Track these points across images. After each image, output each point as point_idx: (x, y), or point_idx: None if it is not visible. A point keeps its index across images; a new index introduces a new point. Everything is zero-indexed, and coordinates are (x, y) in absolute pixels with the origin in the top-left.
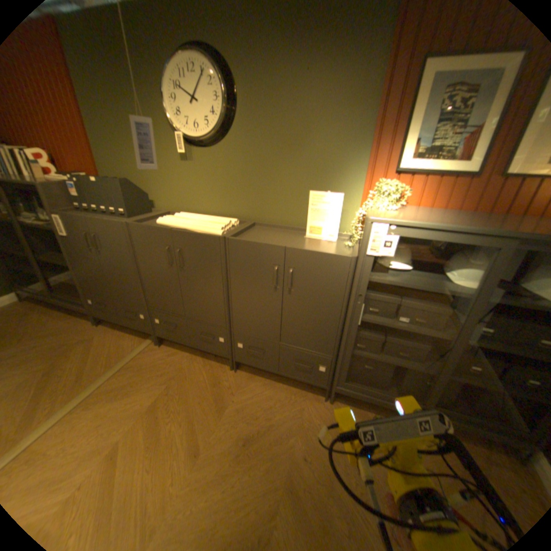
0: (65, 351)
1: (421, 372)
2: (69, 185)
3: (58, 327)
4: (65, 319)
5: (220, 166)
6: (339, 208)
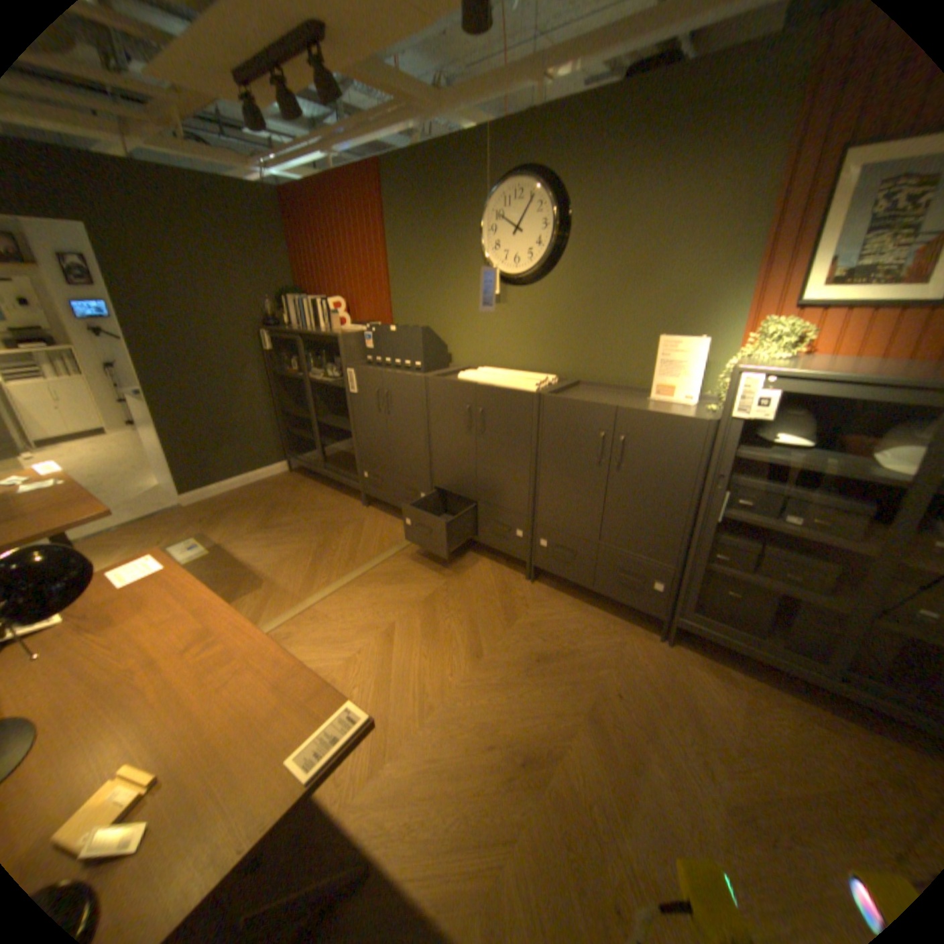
0: (336, 528)
1: (825, 612)
2: (366, 336)
3: (328, 503)
4: (335, 495)
5: (541, 307)
6: (703, 359)
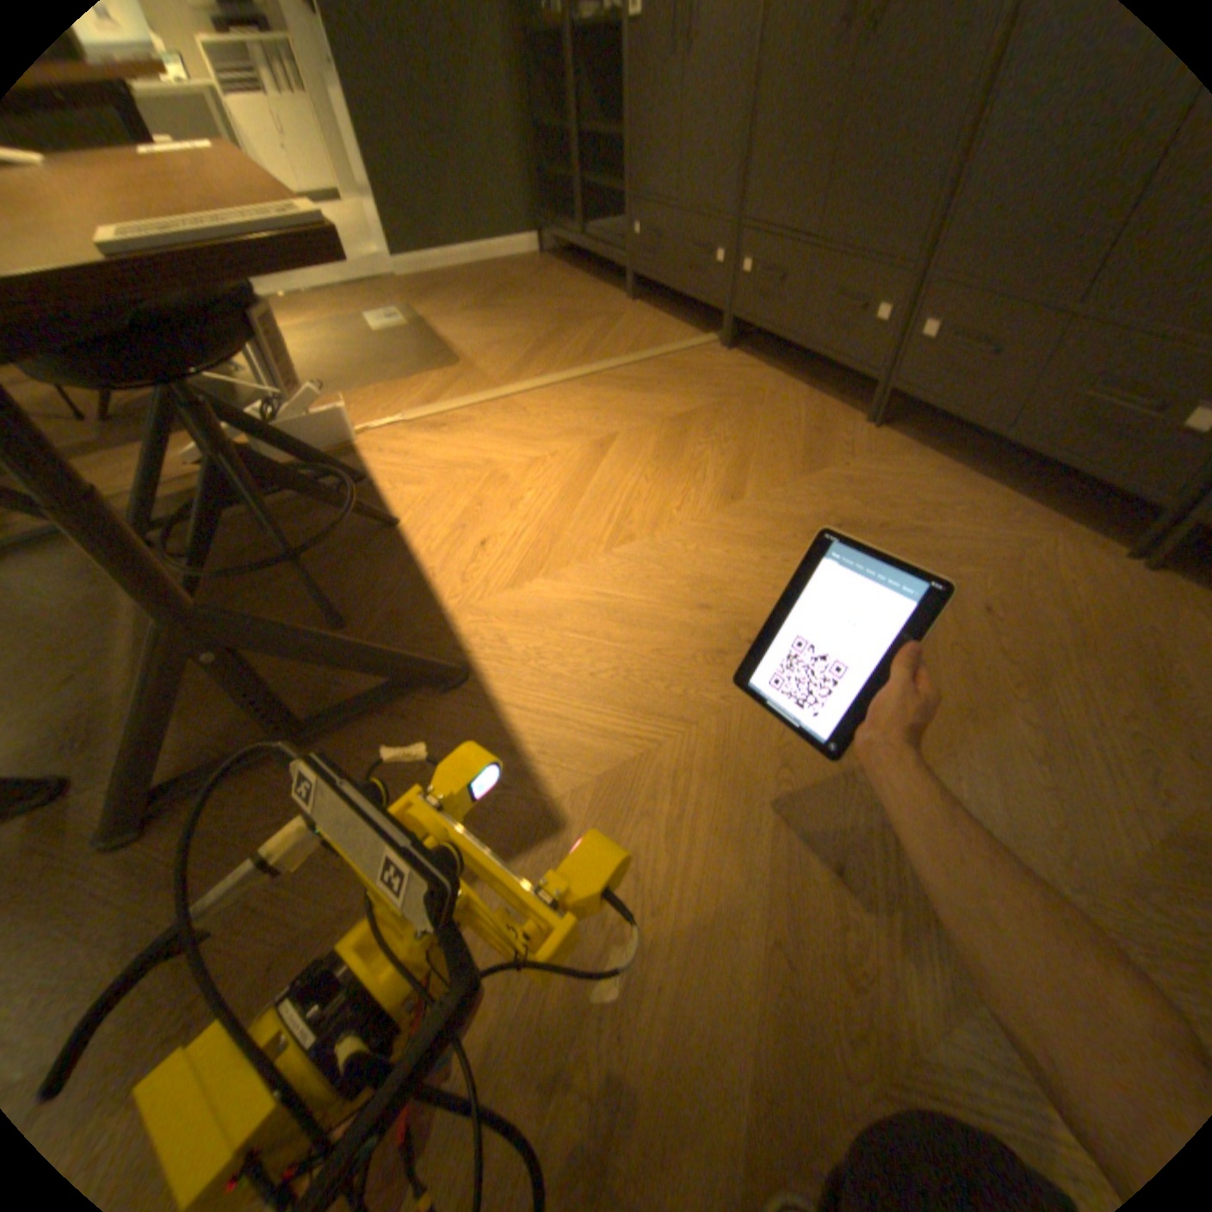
0: (579, 320)
1: None
2: None
3: (578, 292)
4: (591, 285)
5: None
6: None
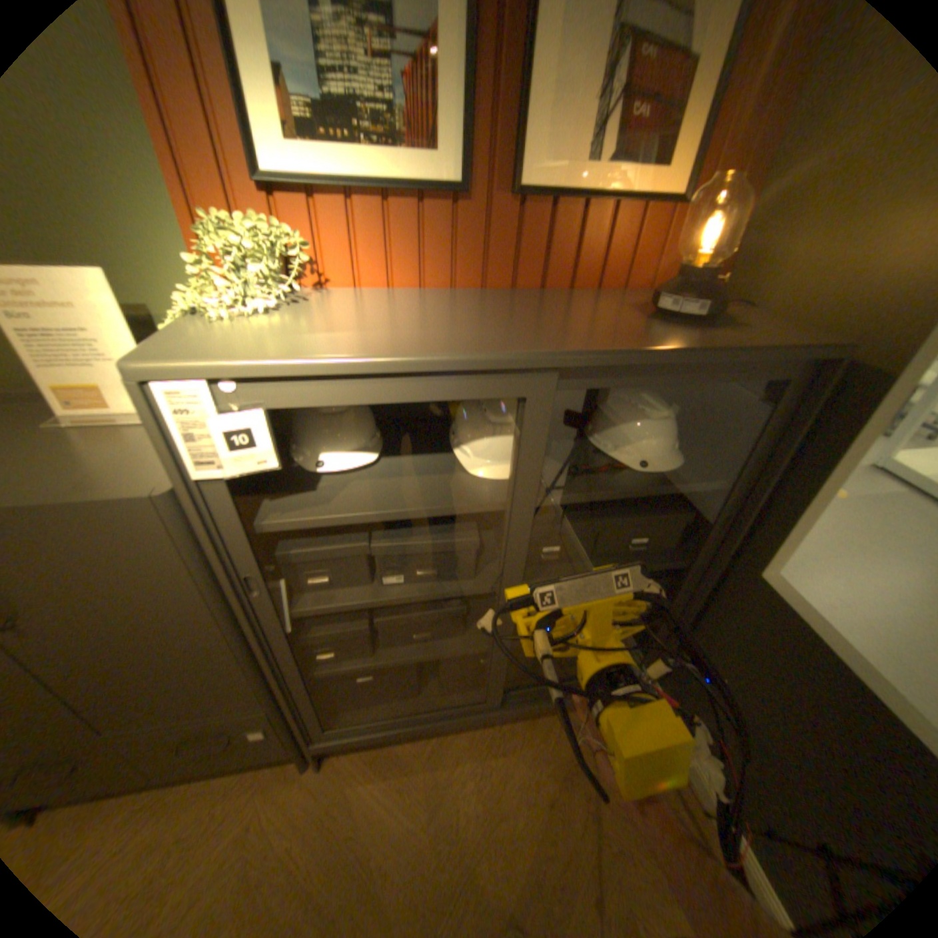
0: None
1: (463, 651)
2: None
3: None
4: None
5: None
6: (119, 318)
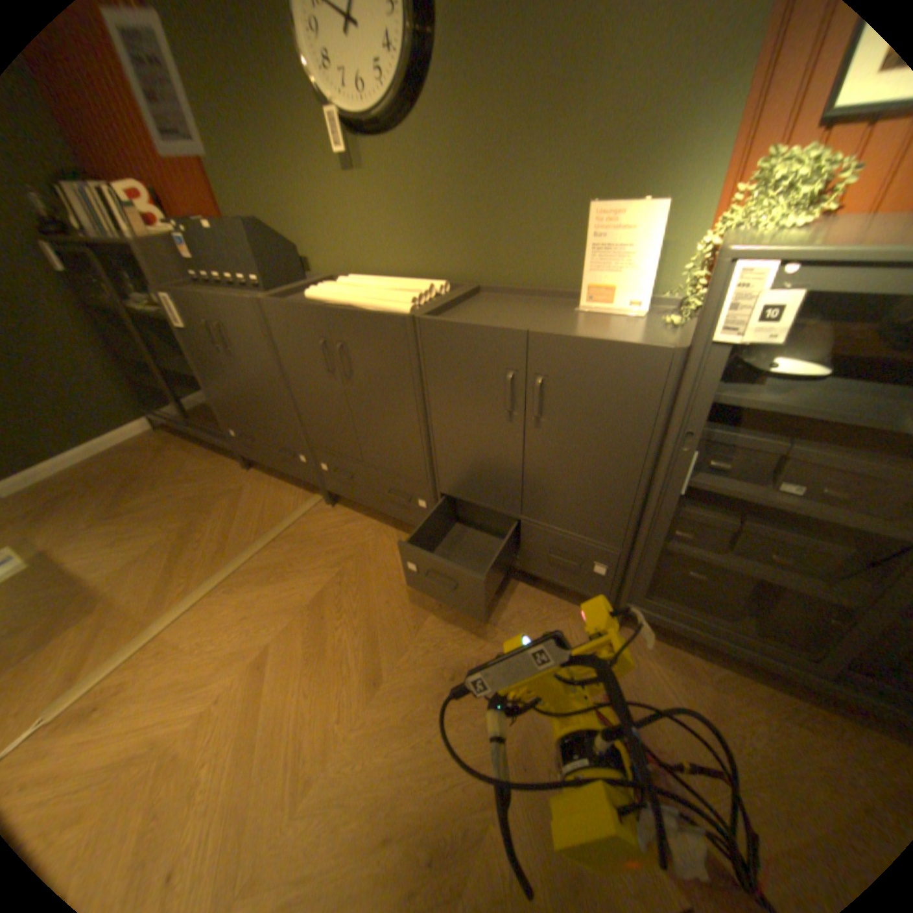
0: (204, 507)
1: (820, 600)
2: (176, 240)
3: (197, 470)
4: (207, 458)
5: (410, 171)
6: (658, 238)
